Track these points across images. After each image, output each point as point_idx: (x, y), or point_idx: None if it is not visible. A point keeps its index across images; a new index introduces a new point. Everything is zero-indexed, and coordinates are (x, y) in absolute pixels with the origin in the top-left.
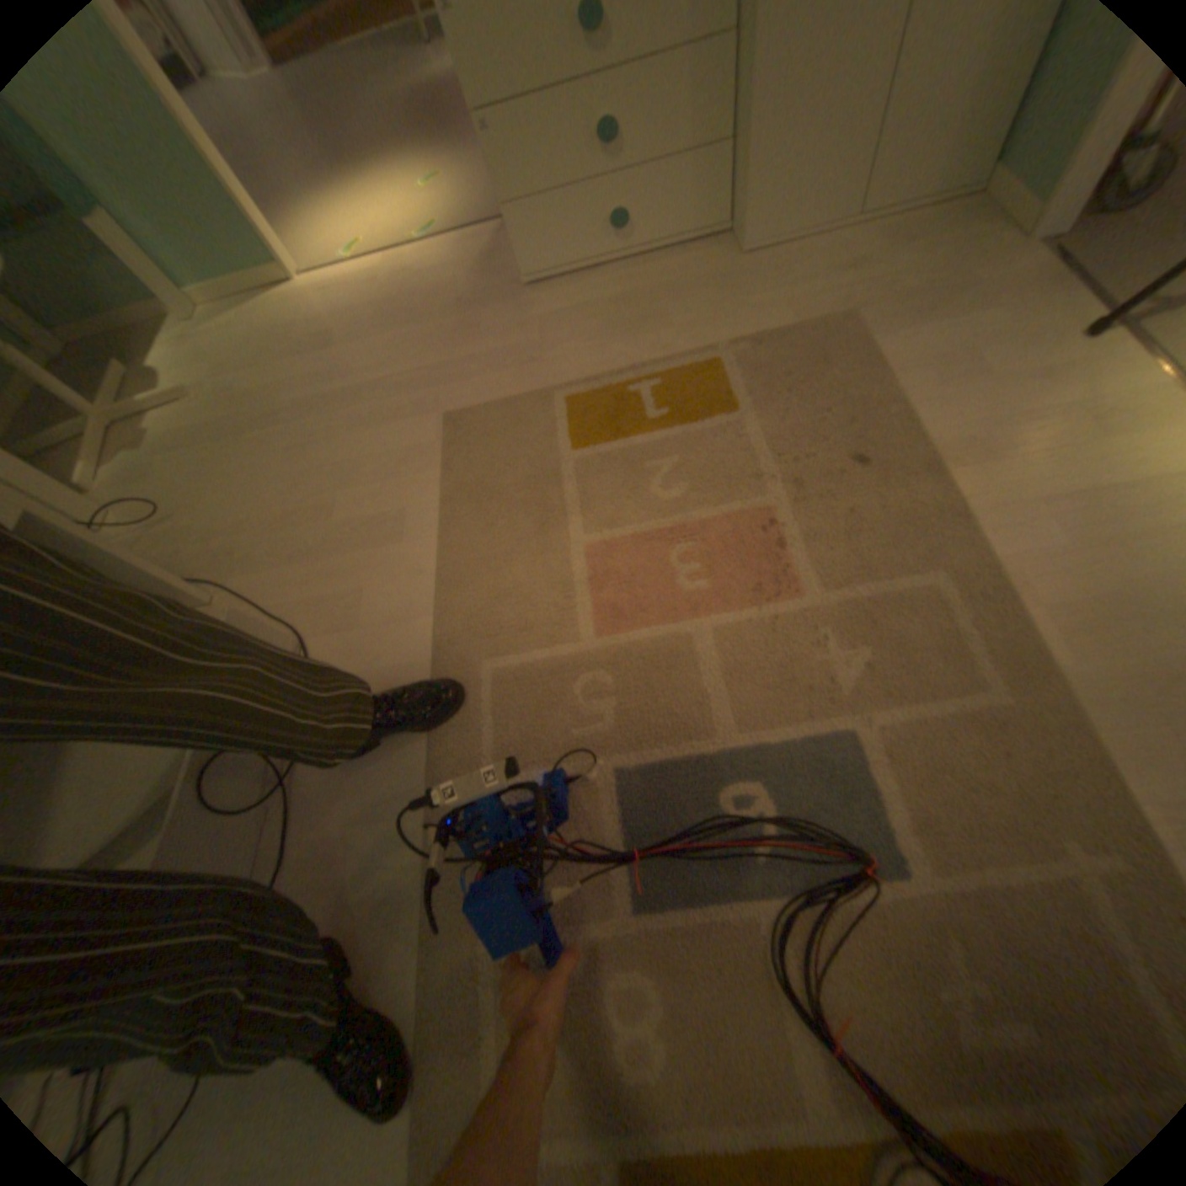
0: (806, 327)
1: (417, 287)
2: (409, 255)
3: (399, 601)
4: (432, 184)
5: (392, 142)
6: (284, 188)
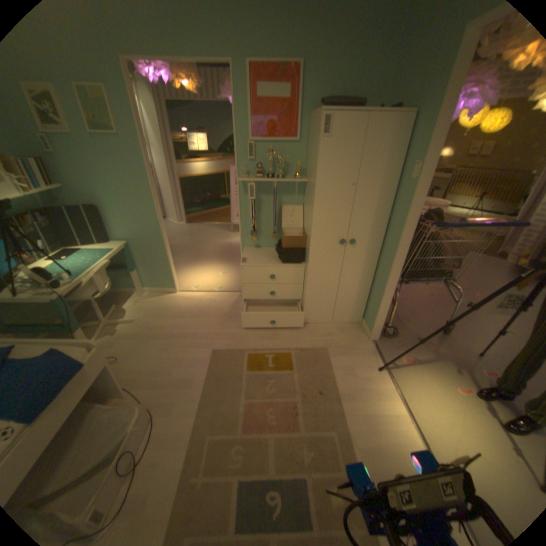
0: (314, 350)
1: (213, 307)
2: (213, 296)
3: (185, 411)
4: (224, 276)
5: (216, 259)
6: (181, 263)
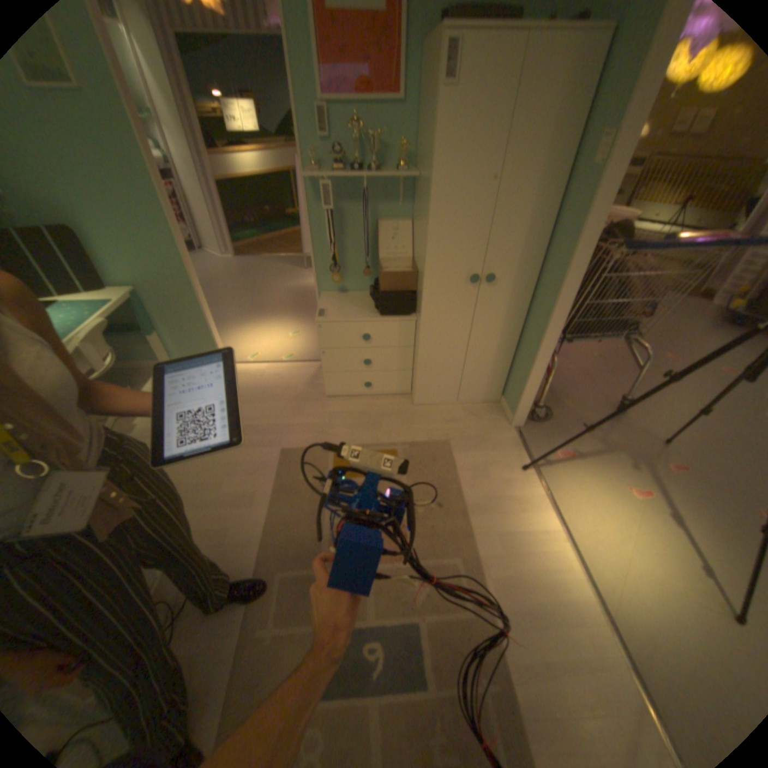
0: (431, 443)
1: (281, 384)
2: (280, 368)
3: (244, 537)
4: (296, 336)
5: (282, 311)
6: (229, 317)
